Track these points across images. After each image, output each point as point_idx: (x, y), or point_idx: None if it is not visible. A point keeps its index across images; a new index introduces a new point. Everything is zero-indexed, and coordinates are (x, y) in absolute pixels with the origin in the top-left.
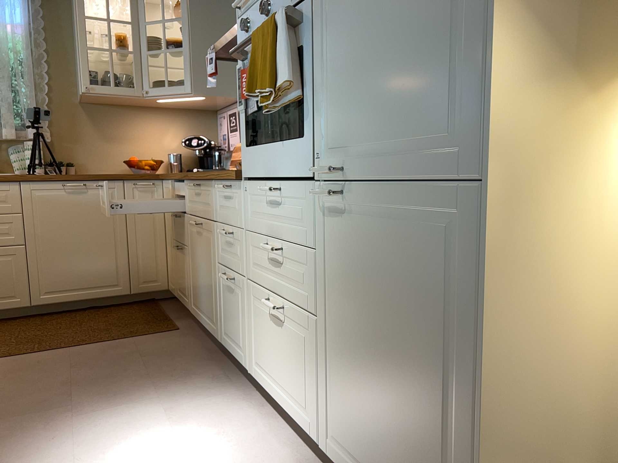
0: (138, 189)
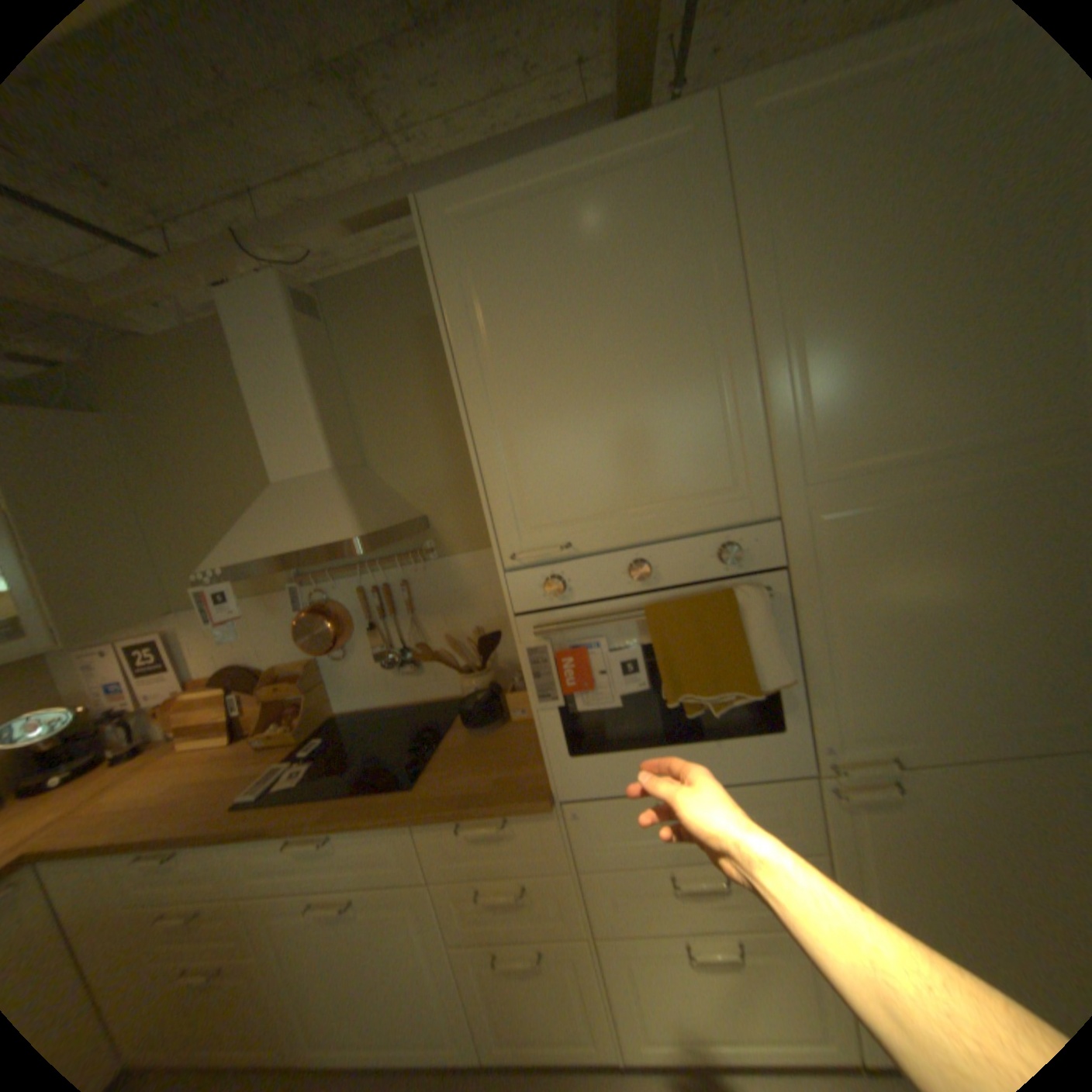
0: None
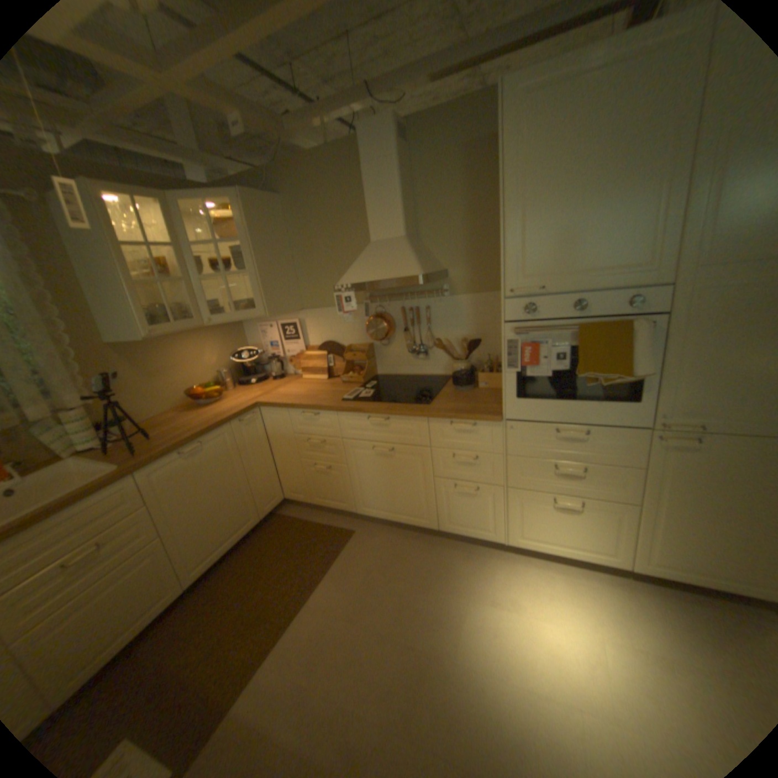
0: (244, 425)
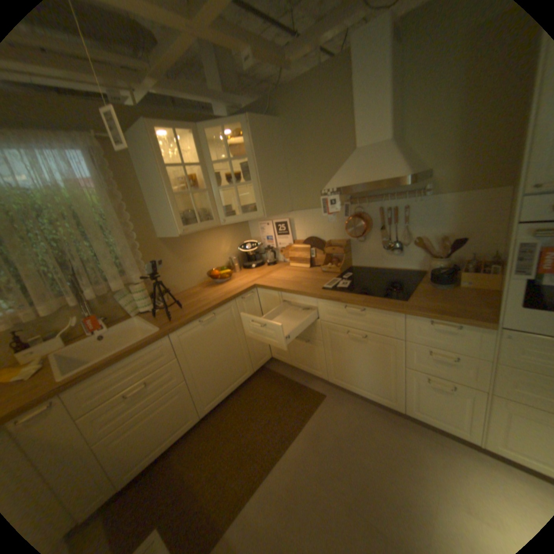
0: (245, 301)
